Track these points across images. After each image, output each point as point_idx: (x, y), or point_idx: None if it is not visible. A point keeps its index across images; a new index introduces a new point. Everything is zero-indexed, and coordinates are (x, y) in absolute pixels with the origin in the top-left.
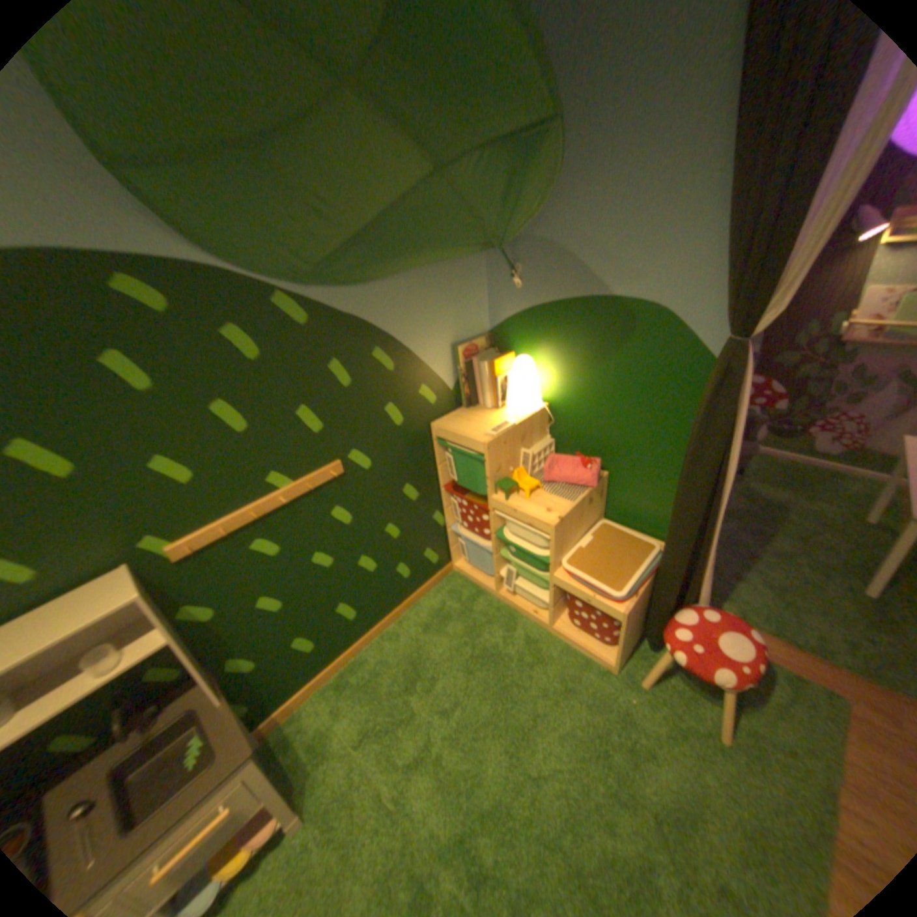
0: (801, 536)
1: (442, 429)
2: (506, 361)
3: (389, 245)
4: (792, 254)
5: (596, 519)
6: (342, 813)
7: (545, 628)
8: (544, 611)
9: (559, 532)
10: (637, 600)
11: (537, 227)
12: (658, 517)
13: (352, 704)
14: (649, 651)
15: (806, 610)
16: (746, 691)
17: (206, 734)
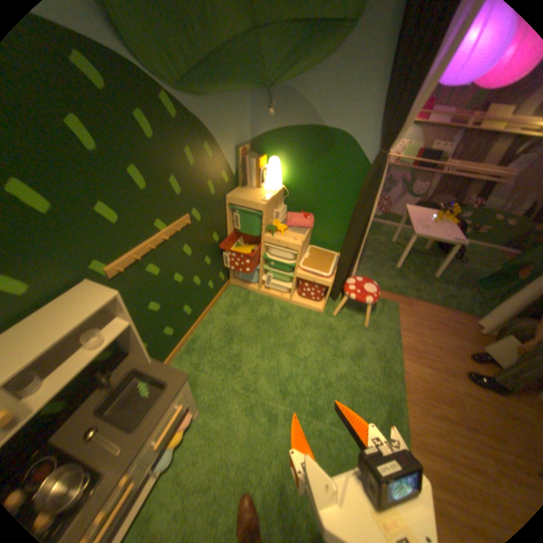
0: (373, 249)
1: (233, 198)
2: (263, 159)
3: (217, 71)
4: (407, 115)
5: (307, 245)
6: (218, 402)
7: (286, 301)
8: (284, 293)
9: (301, 248)
10: (334, 276)
11: (286, 79)
12: (334, 240)
13: (200, 356)
14: (331, 301)
15: (379, 275)
16: (375, 302)
17: (147, 377)
